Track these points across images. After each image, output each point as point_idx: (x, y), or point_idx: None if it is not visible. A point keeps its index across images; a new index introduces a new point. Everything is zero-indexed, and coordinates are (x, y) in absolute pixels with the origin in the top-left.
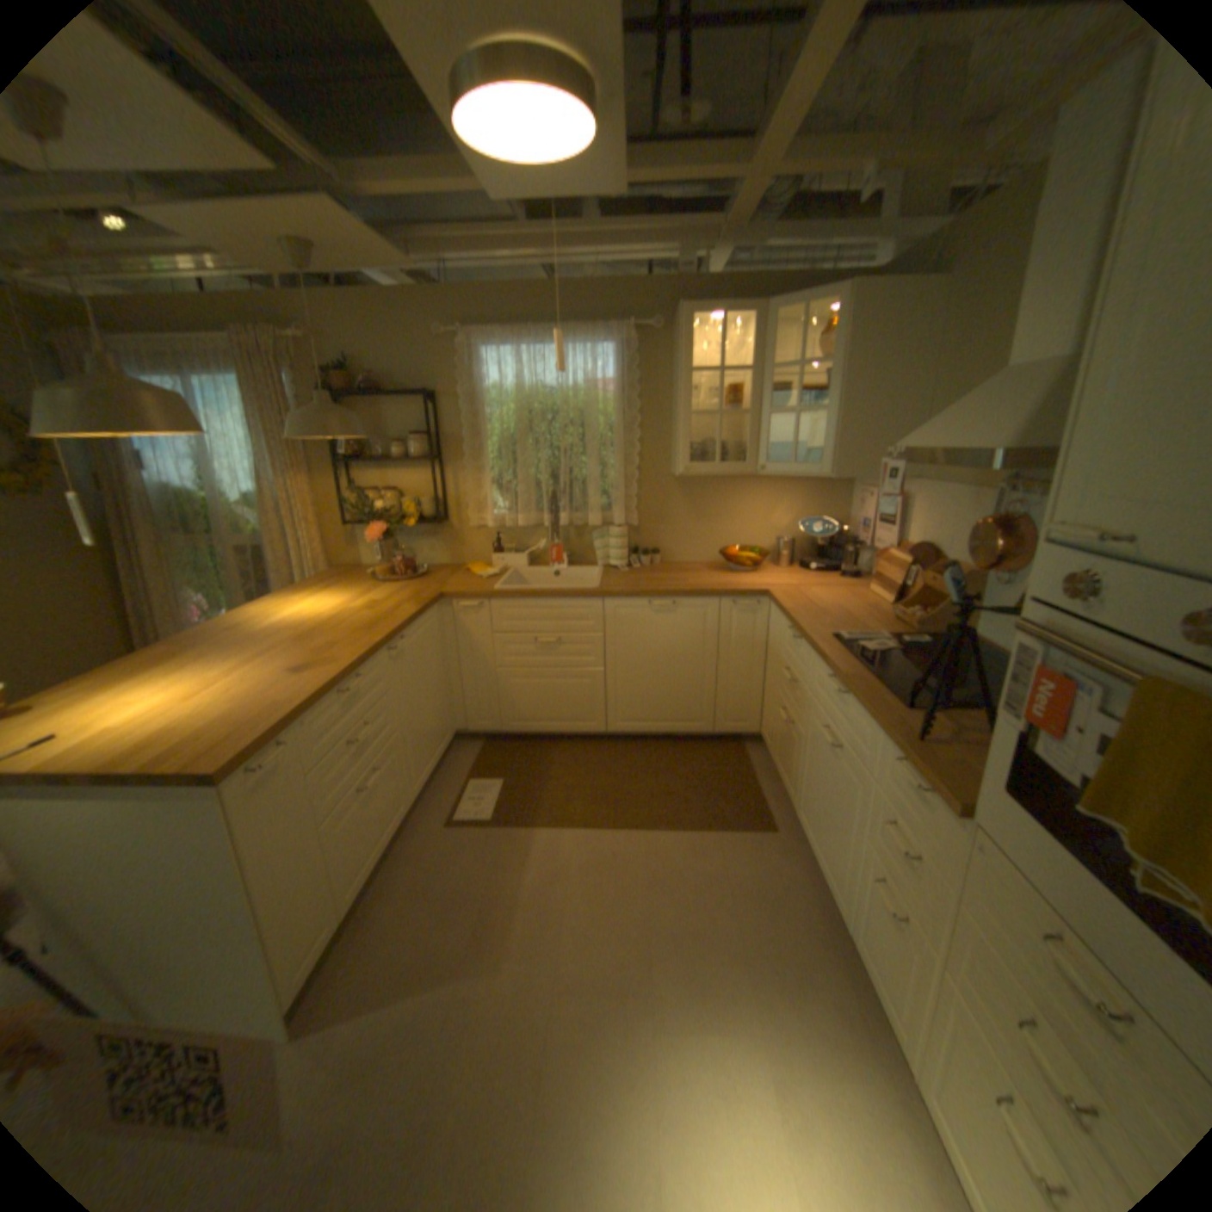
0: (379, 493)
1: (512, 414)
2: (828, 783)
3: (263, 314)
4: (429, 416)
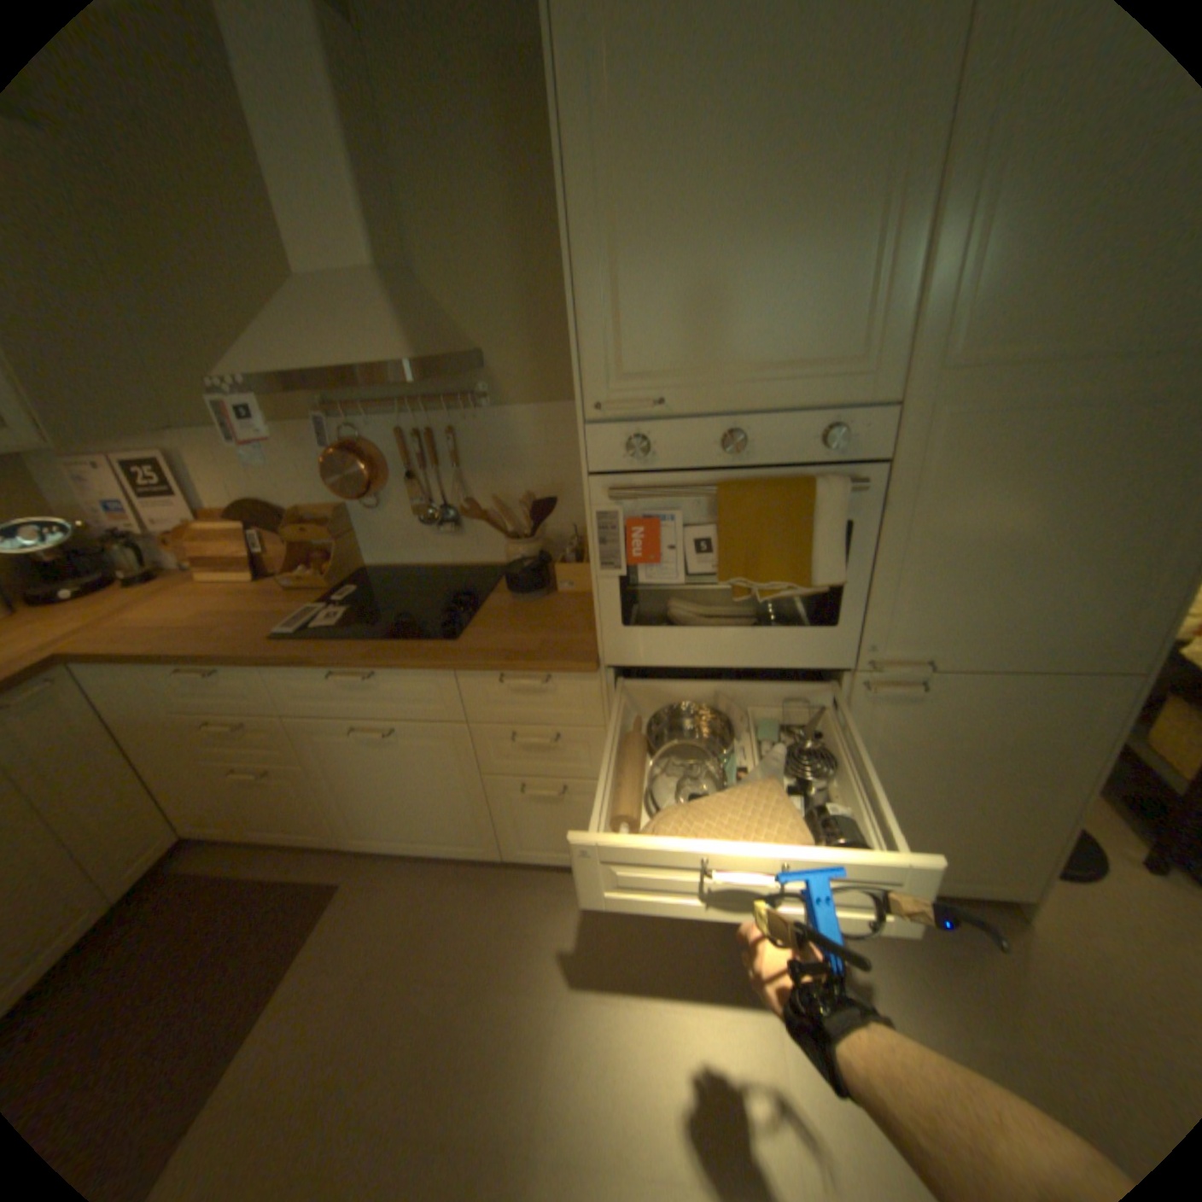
0: None
1: None
2: (387, 776)
3: None
4: None
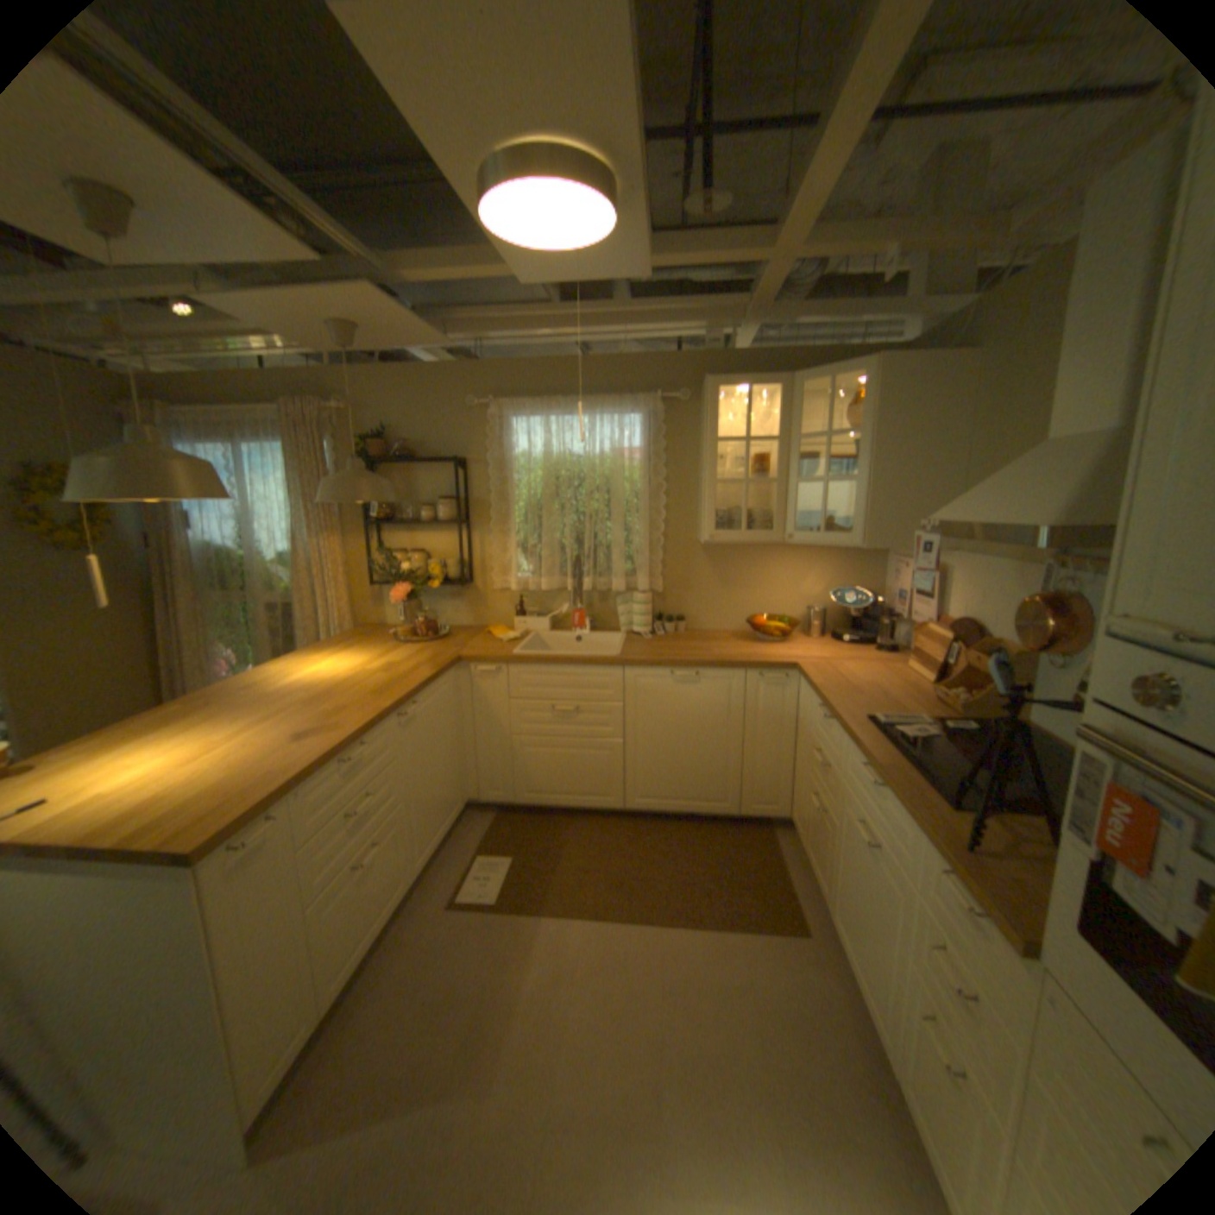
0: (407, 556)
1: (539, 481)
2: (867, 888)
3: (312, 389)
4: (460, 483)
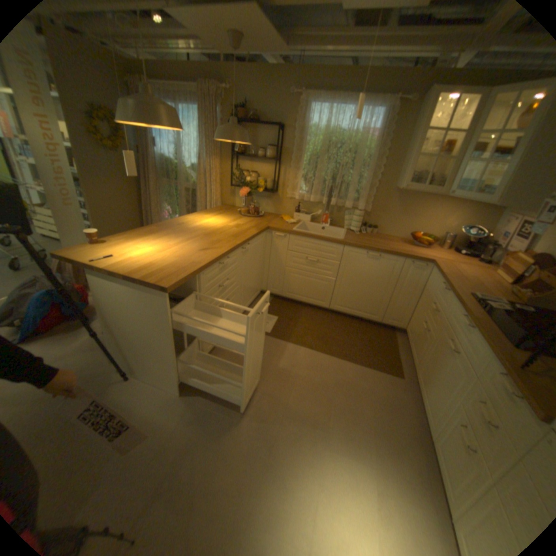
0: (249, 174)
1: (319, 142)
2: (444, 367)
3: (213, 75)
4: (279, 138)
